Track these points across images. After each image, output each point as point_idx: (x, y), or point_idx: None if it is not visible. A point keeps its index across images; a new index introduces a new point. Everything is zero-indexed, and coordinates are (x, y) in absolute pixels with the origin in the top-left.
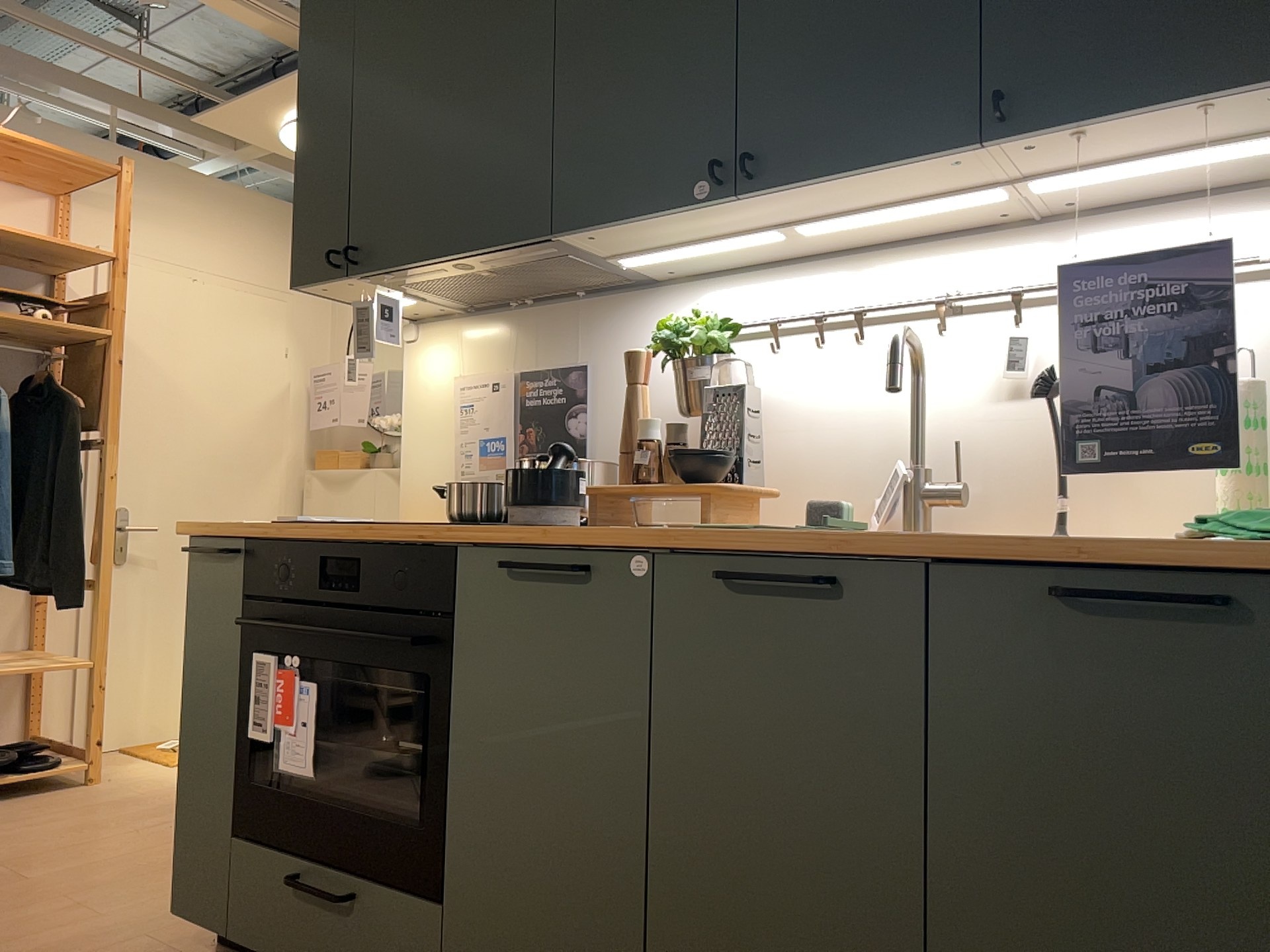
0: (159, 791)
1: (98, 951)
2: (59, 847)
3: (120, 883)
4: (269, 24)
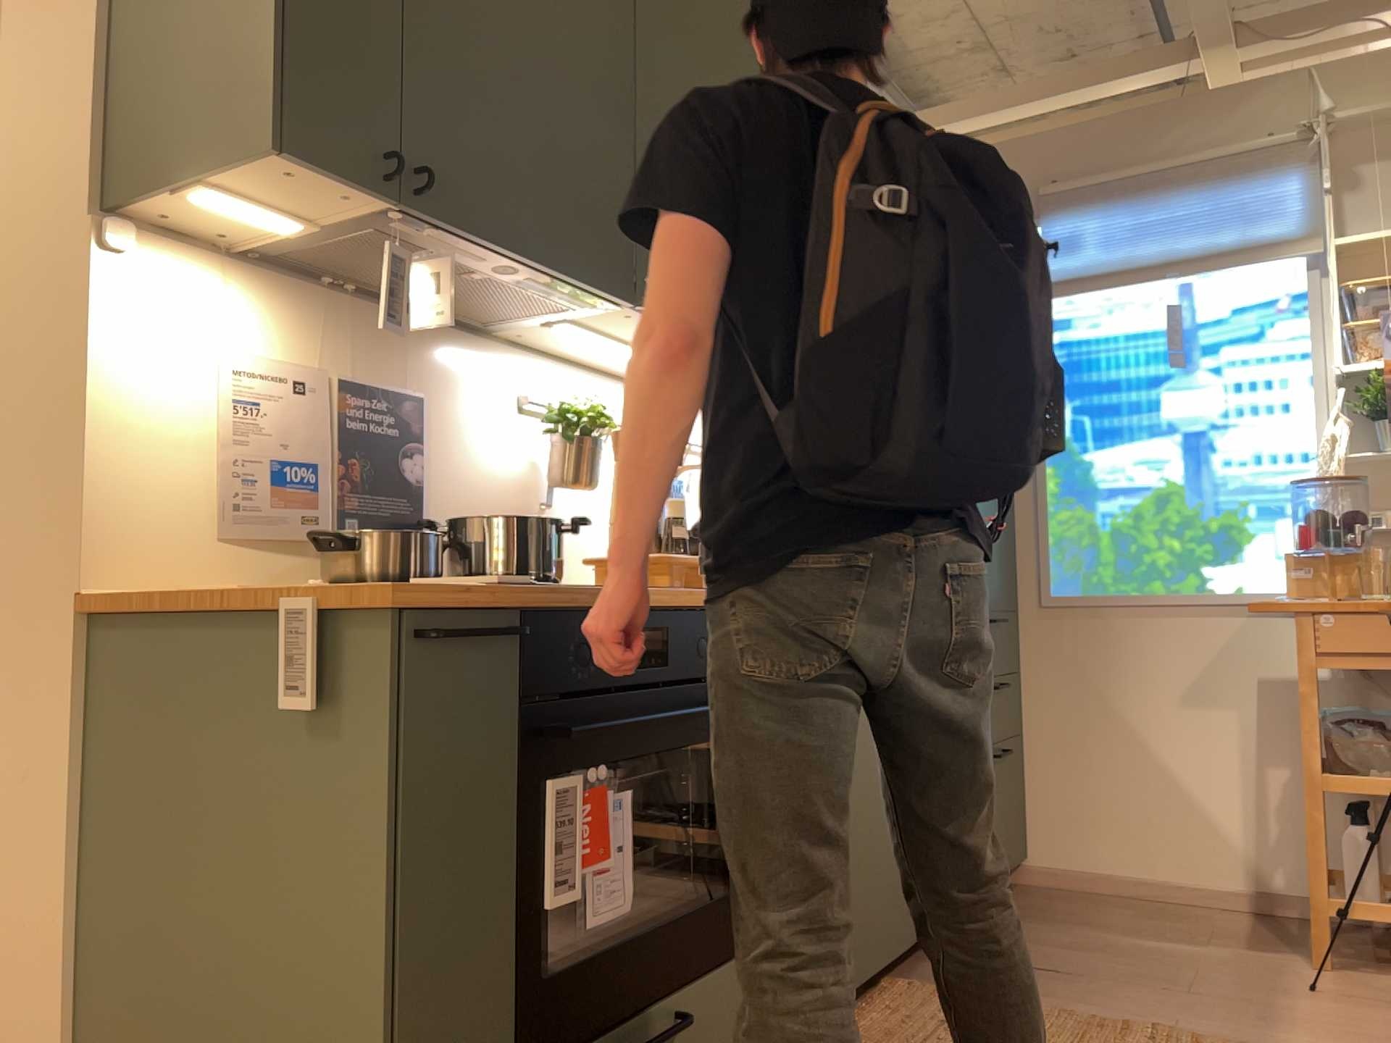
0: None
1: None
2: None
3: None
4: None
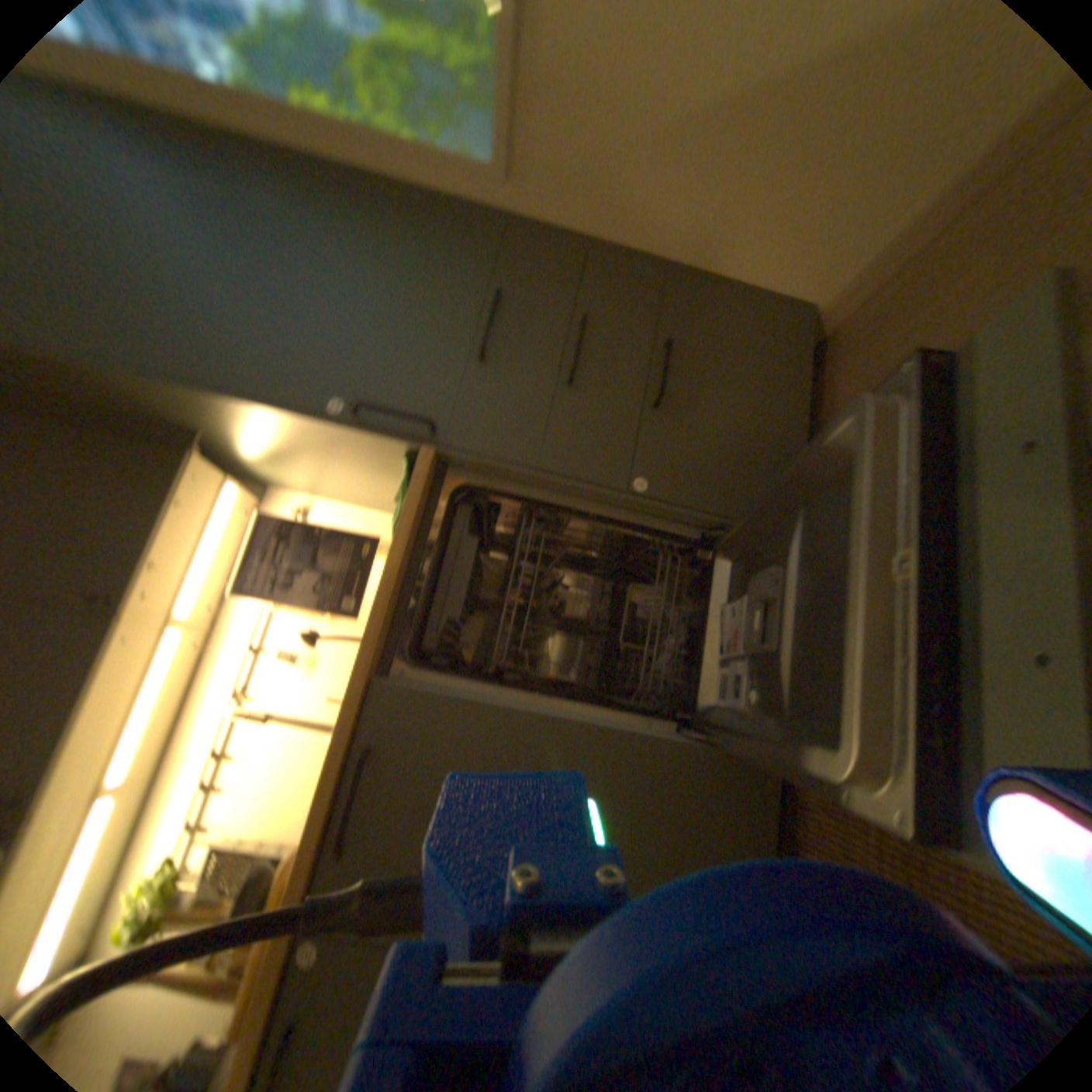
0: None
1: None
2: None
3: None
4: None
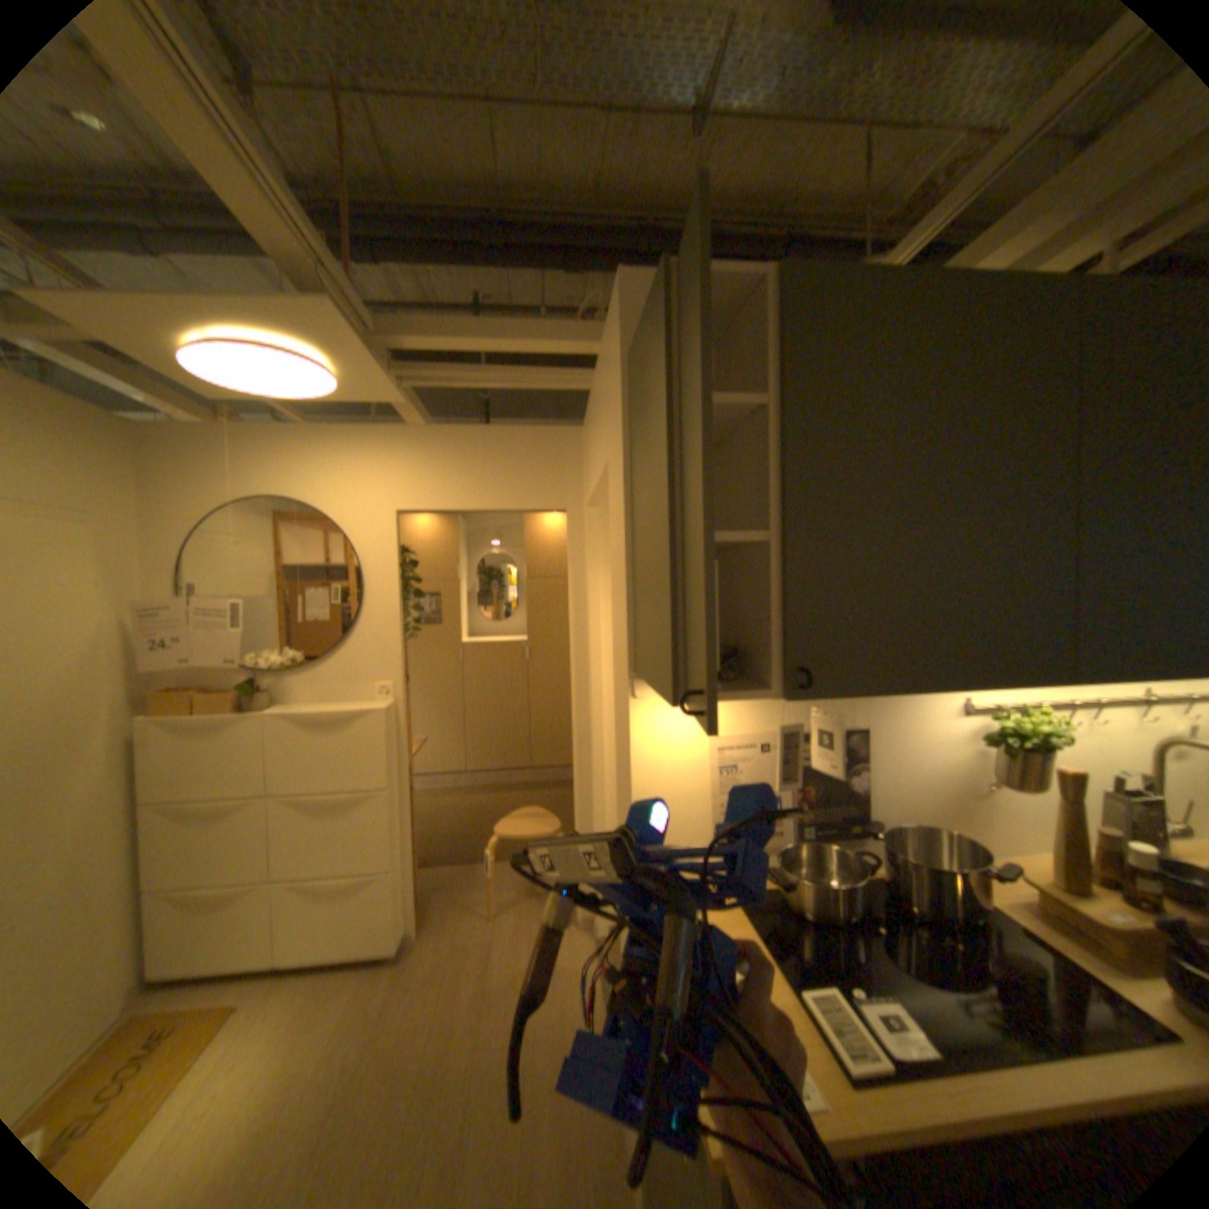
0: None
1: None
2: None
3: None
4: (275, 218)
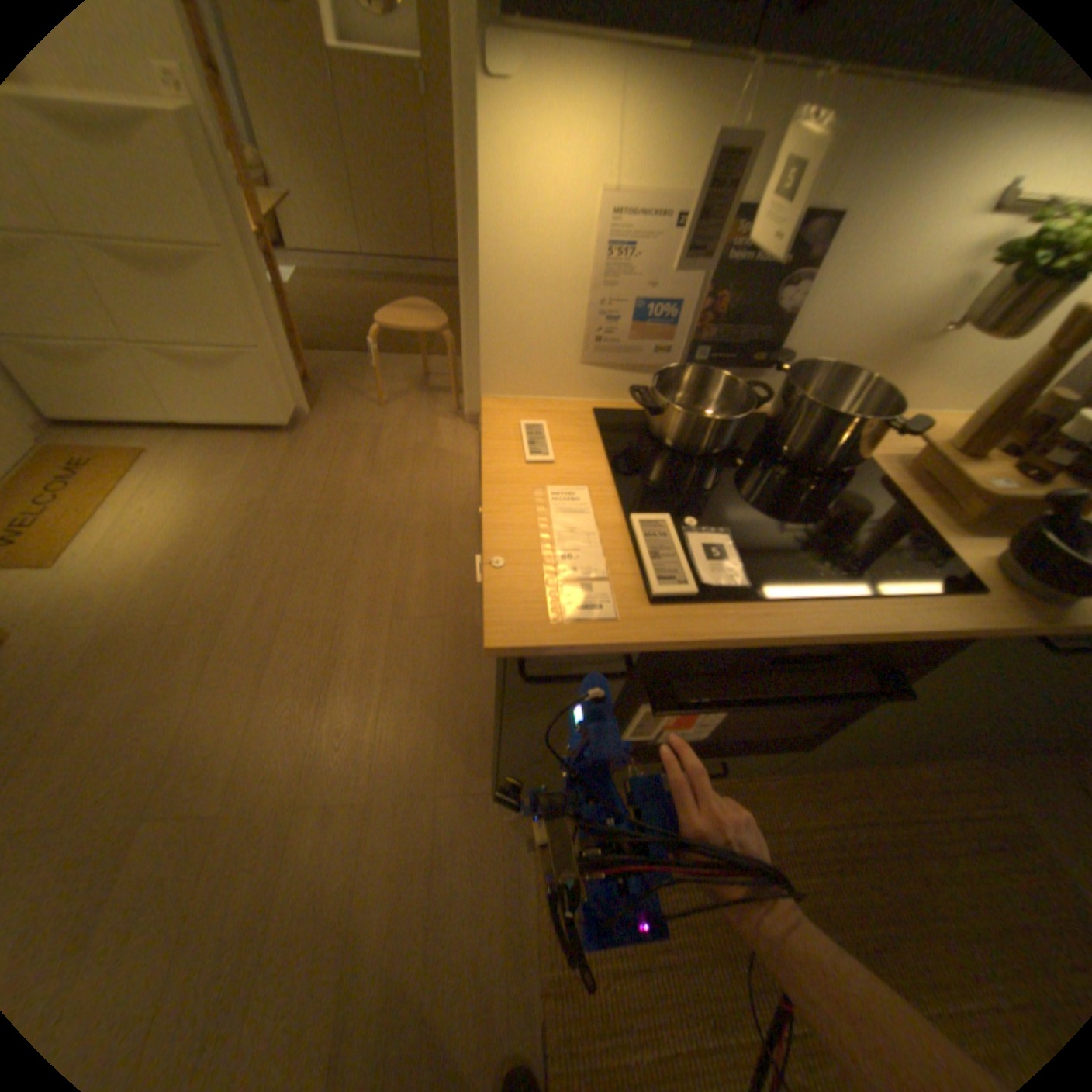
0: (111, 615)
1: (432, 838)
2: (163, 755)
3: (310, 758)
4: None
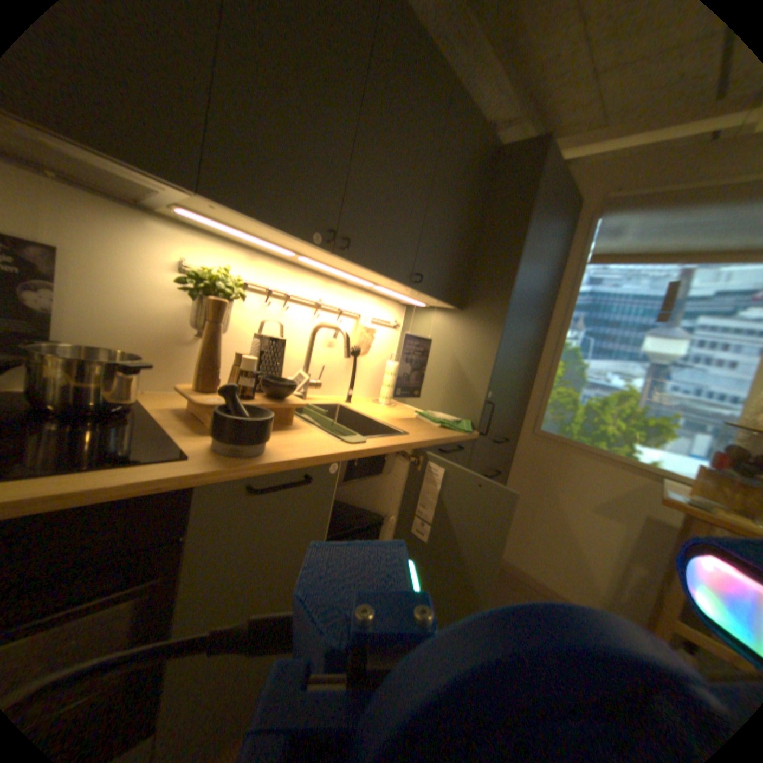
0: None
1: None
2: None
3: None
4: None
